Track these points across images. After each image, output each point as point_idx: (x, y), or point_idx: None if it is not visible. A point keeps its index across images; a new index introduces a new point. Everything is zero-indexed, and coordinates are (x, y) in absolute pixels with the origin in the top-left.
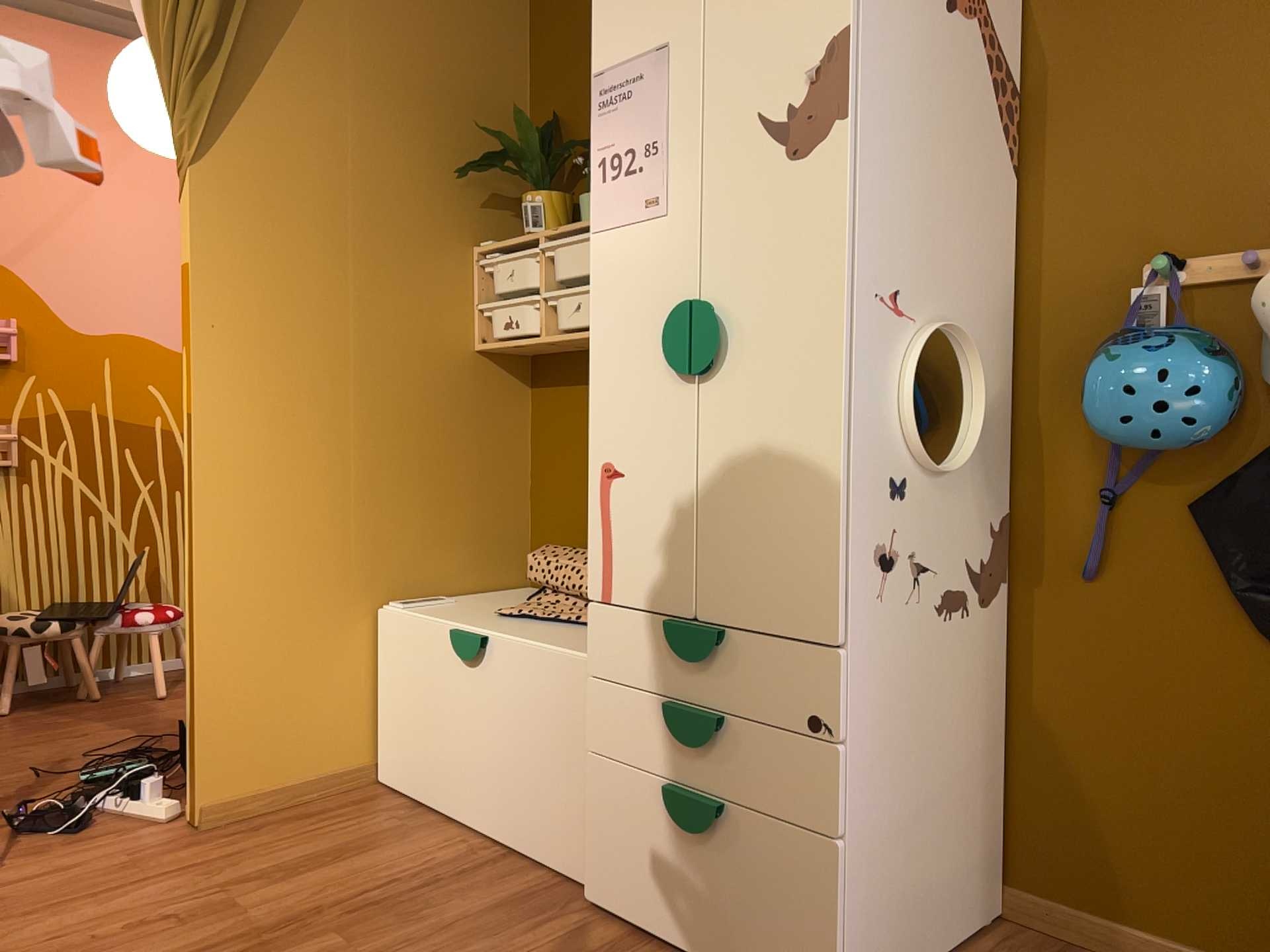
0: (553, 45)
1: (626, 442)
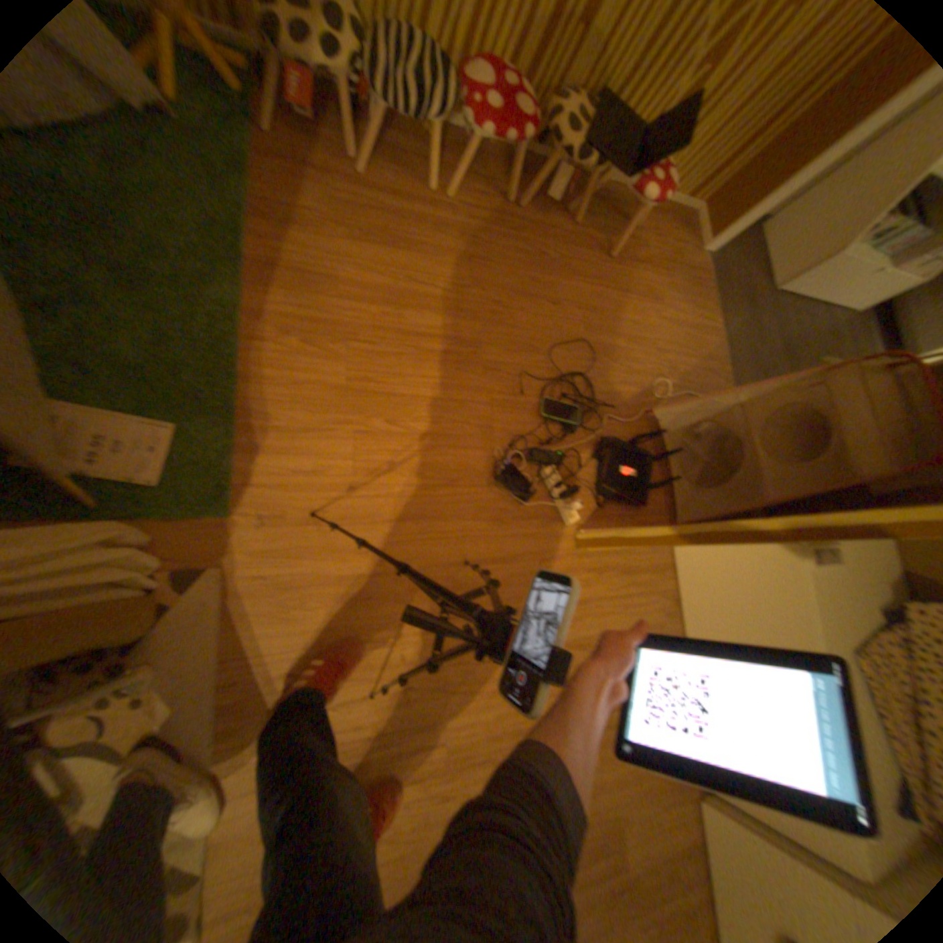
0: None
1: None
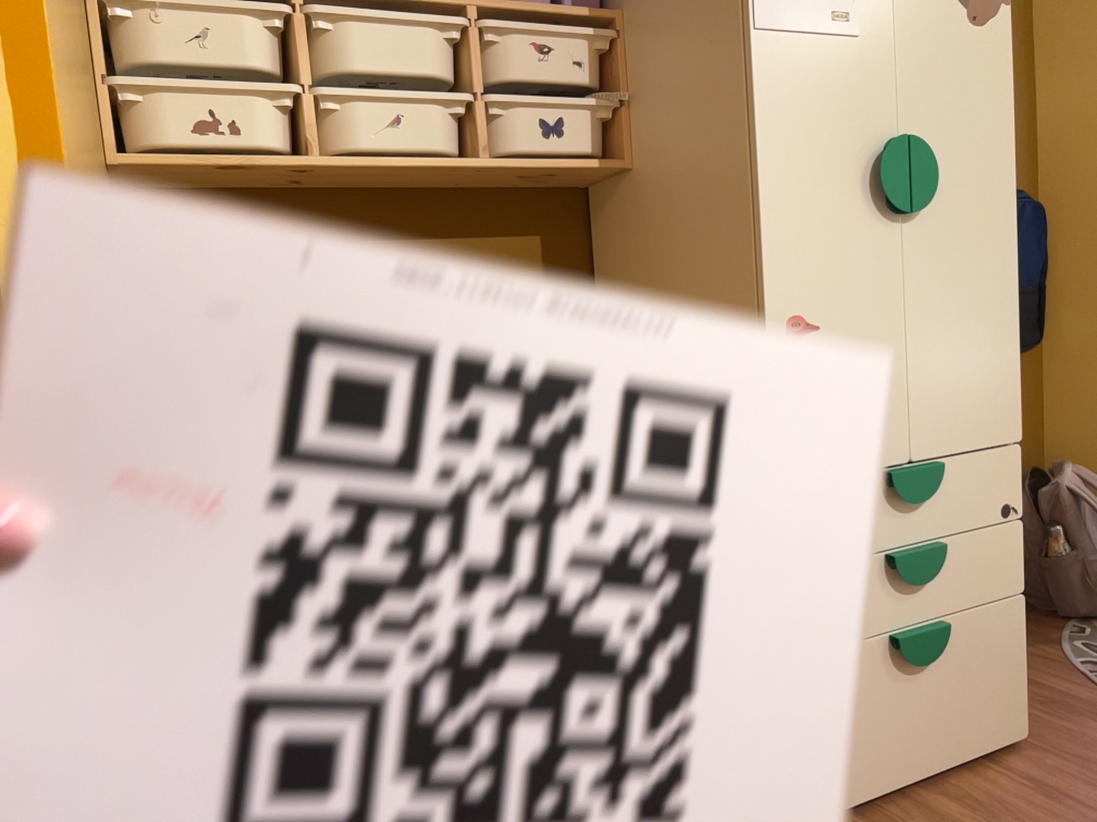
0: None
1: (822, 291)
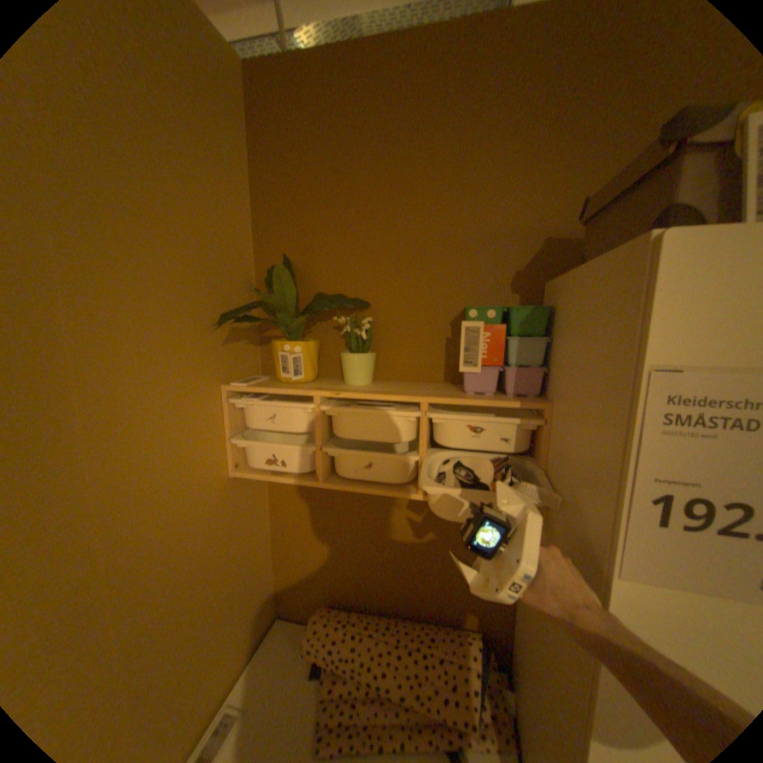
0: (280, 187)
1: None
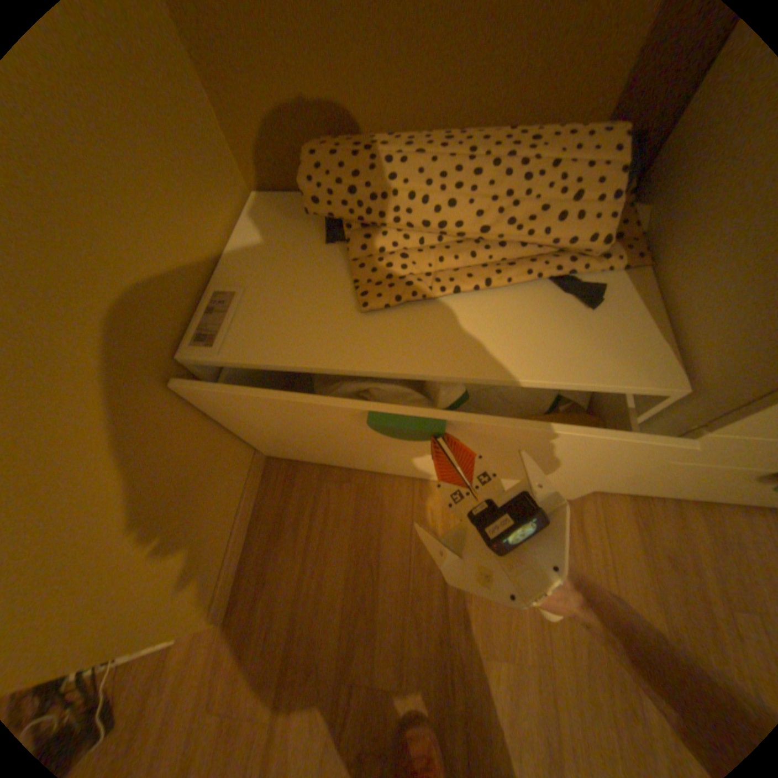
0: None
1: None
